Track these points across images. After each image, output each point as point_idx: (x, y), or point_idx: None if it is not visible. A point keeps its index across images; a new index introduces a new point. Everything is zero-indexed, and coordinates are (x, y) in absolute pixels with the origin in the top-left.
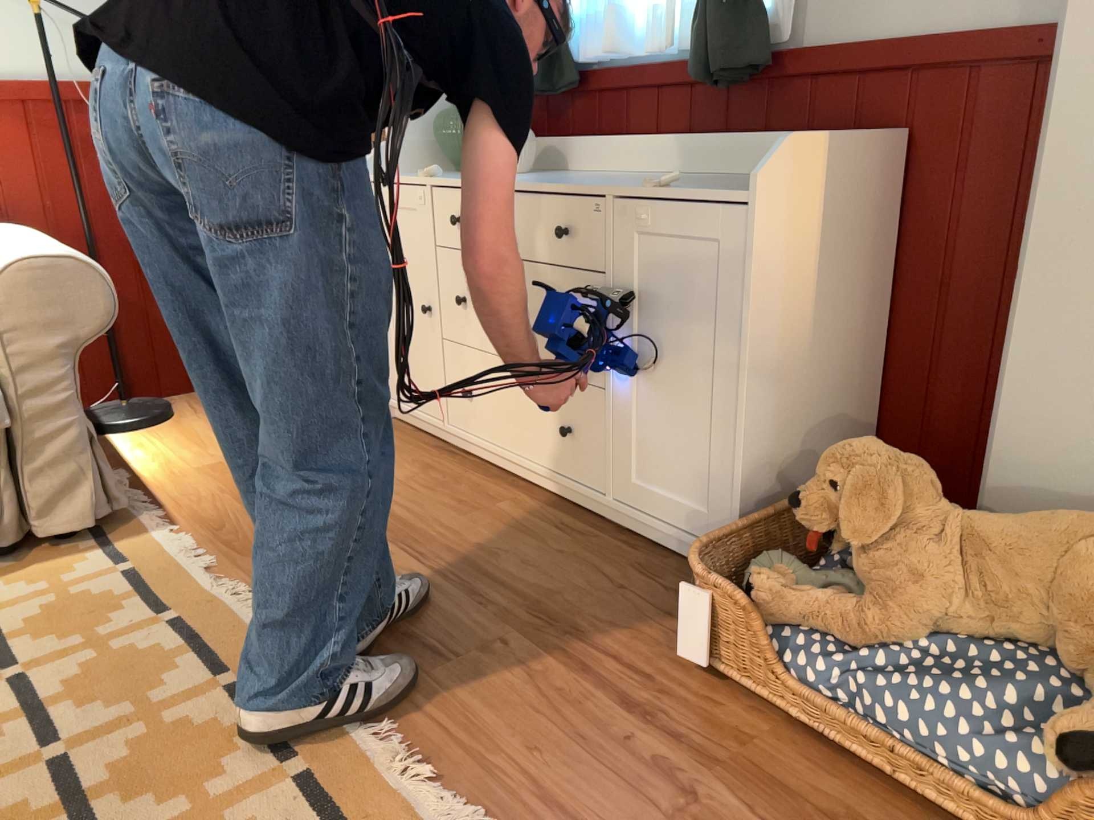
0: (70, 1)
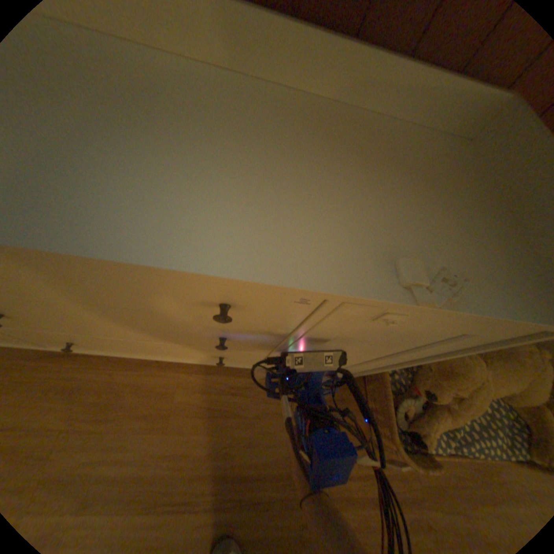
0: None
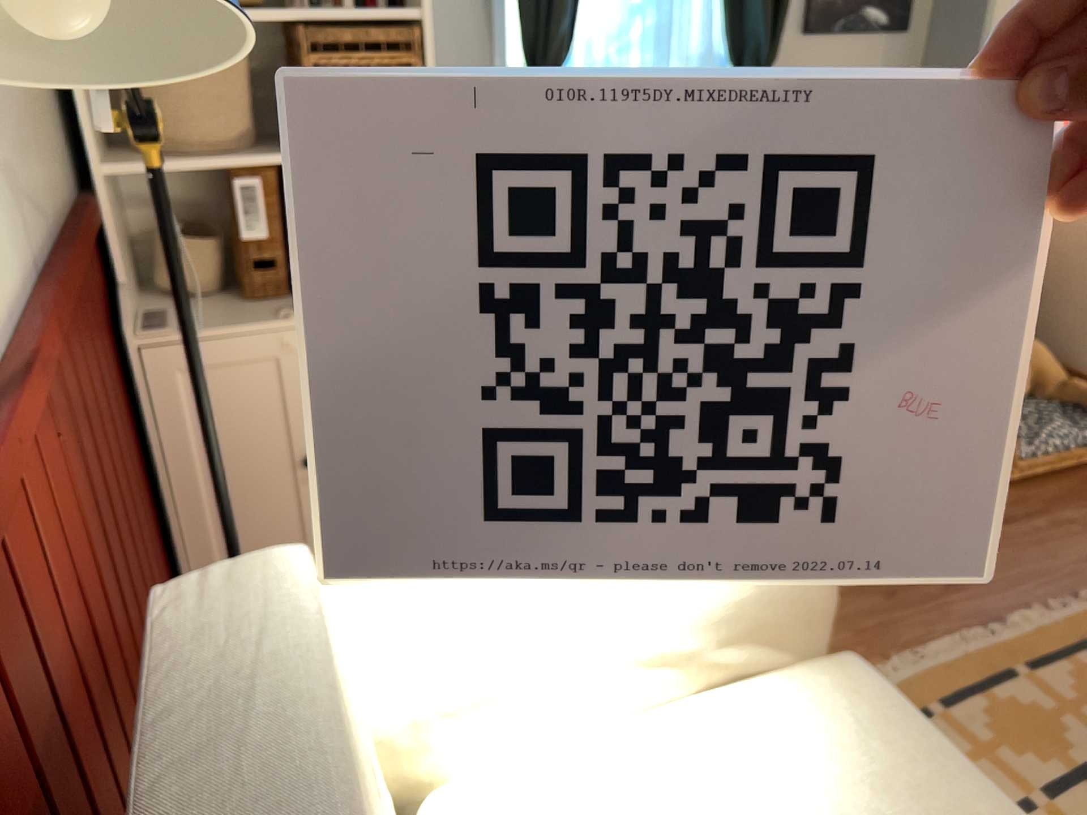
0: None
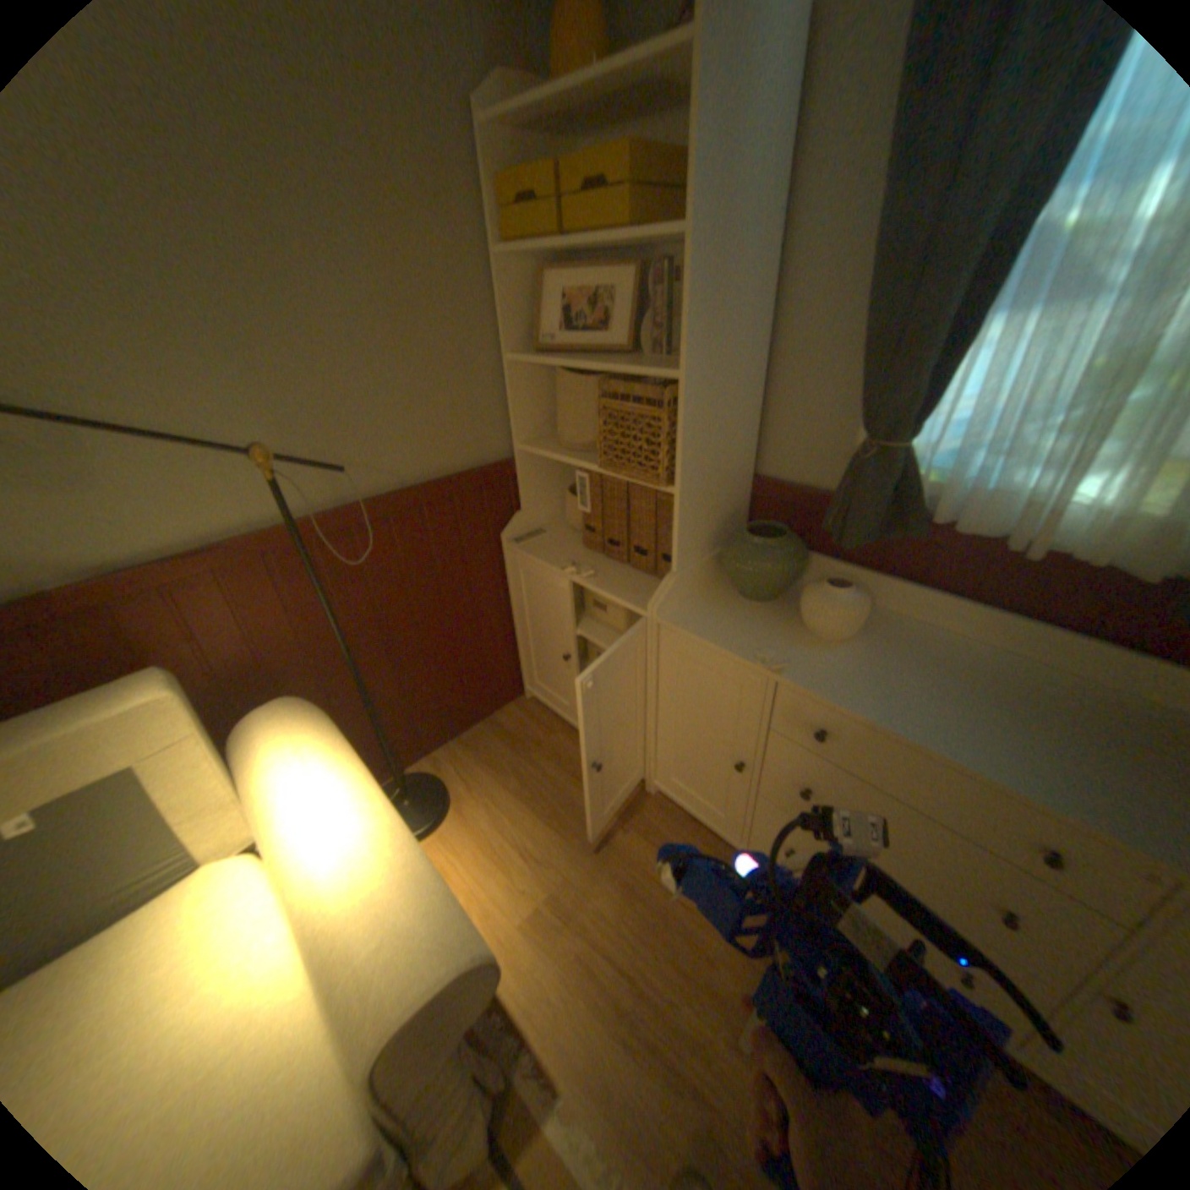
0: (292, 421)
